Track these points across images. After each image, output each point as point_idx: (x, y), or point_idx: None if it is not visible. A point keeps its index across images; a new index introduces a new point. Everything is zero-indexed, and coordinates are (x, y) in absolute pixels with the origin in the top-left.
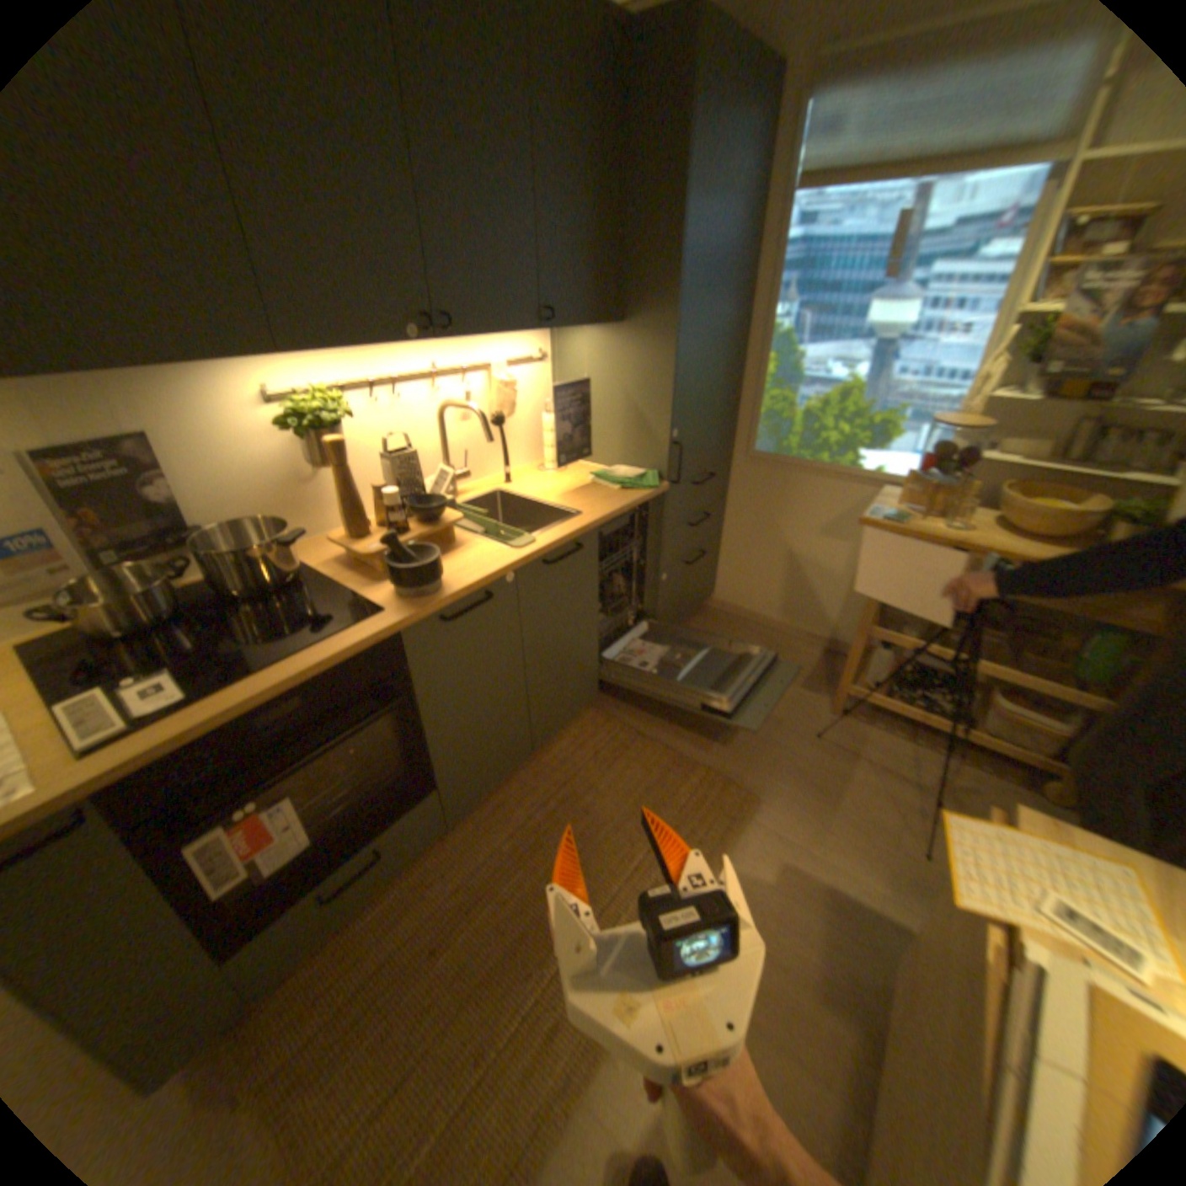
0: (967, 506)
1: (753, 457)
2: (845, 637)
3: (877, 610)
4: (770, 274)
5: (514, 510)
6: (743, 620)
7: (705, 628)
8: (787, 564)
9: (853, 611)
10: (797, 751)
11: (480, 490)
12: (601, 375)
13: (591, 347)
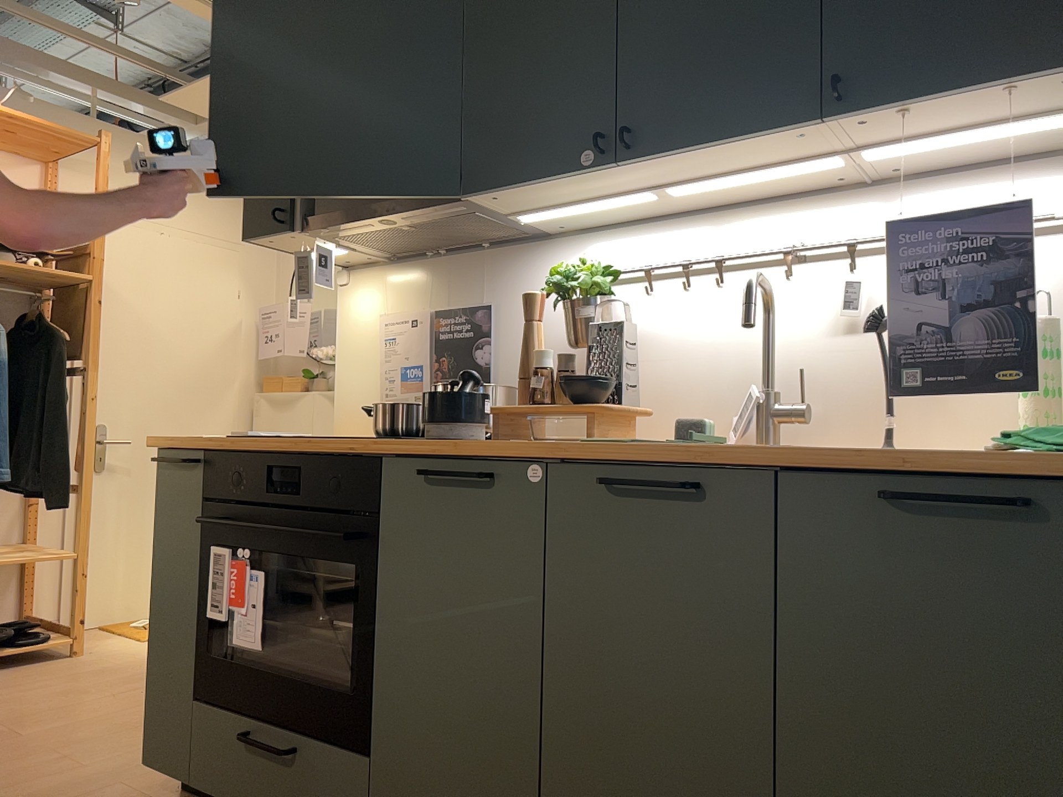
0: None
1: None
2: None
3: None
4: None
5: None
6: None
7: None
8: None
9: None
10: None
11: None
12: None
13: None
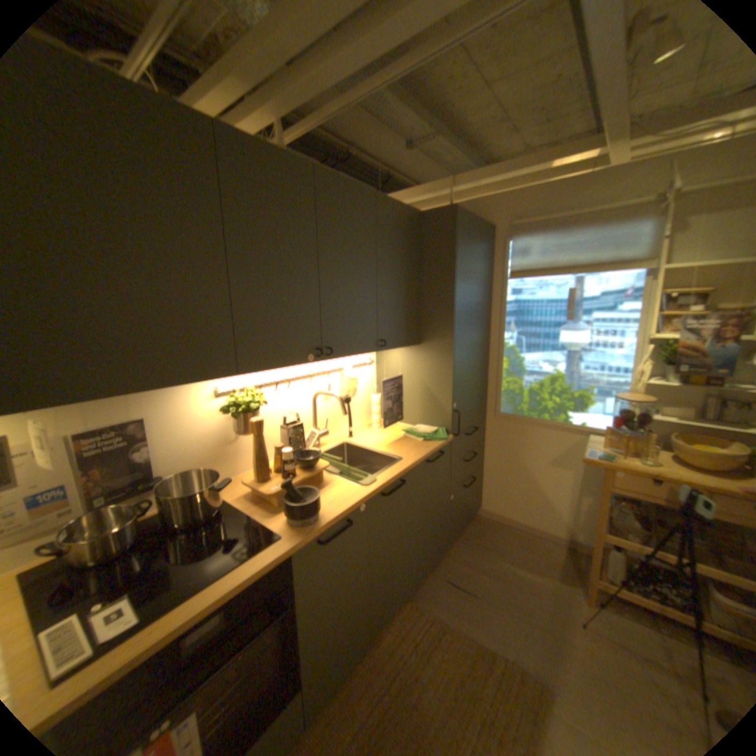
0: (653, 450)
1: (500, 416)
2: (581, 539)
3: (605, 521)
4: (498, 317)
5: (355, 455)
6: (505, 526)
7: (479, 532)
8: (531, 485)
9: (583, 520)
10: (571, 640)
11: (333, 442)
12: (407, 372)
13: (400, 357)
